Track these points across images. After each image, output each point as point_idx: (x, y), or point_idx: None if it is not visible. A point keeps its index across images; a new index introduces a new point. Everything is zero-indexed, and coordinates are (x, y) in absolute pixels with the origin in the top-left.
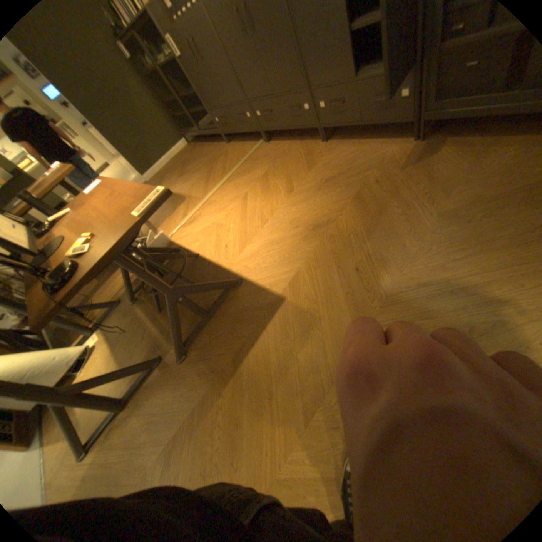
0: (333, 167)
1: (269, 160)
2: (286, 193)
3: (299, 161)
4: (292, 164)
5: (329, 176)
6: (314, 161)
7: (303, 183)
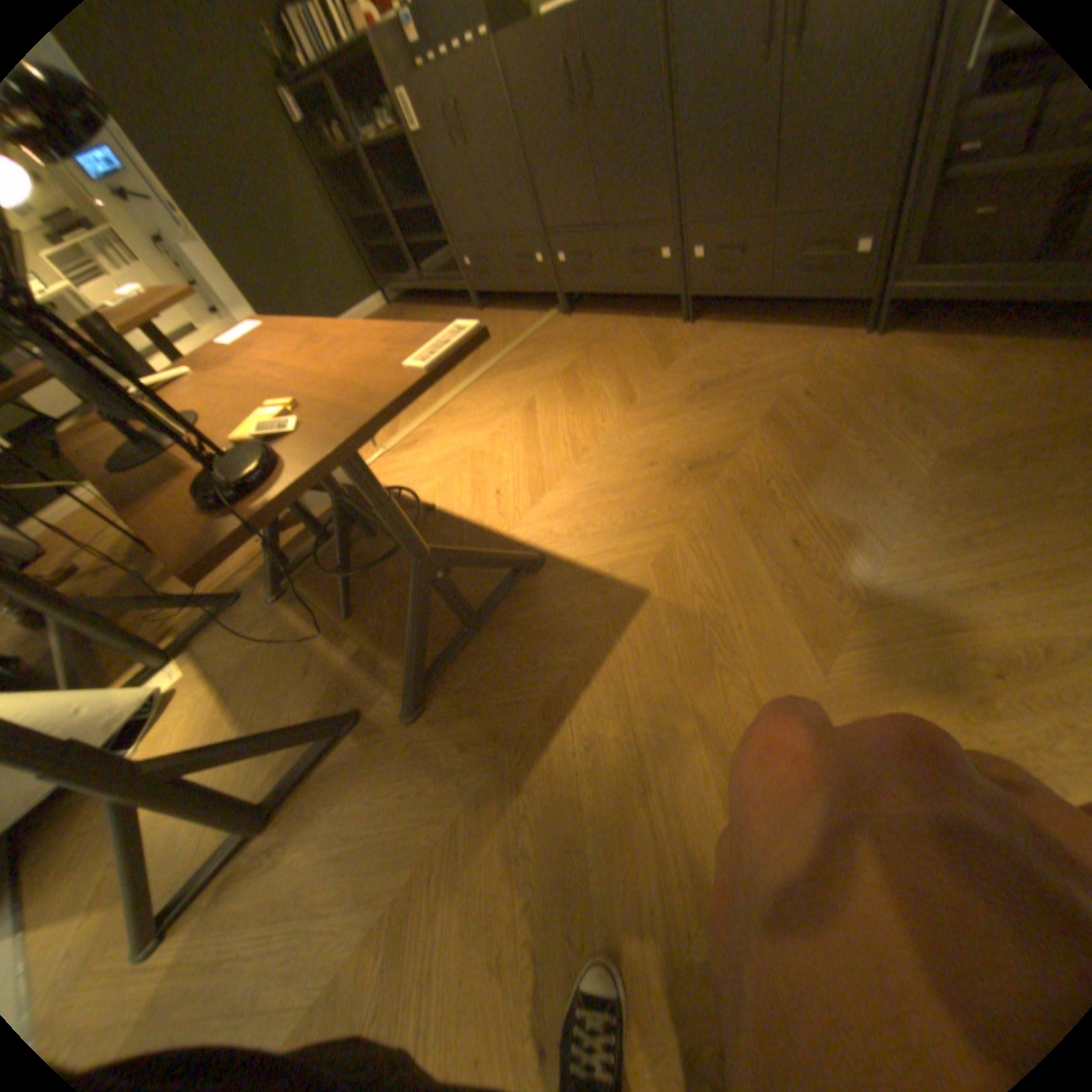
0: (714, 366)
1: (575, 345)
2: (622, 404)
3: (641, 352)
4: (626, 355)
5: (707, 380)
6: (671, 353)
7: (655, 389)
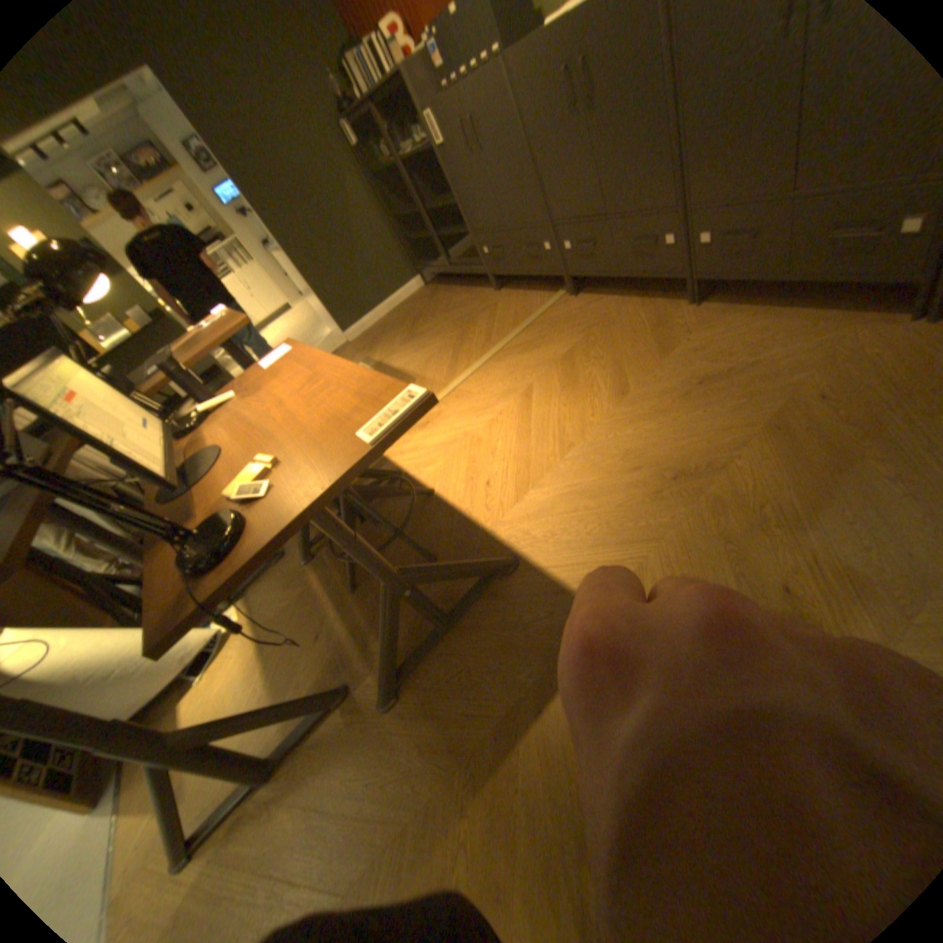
0: (716, 357)
1: (577, 328)
2: (613, 397)
3: (640, 338)
4: (625, 340)
5: (706, 374)
6: (671, 340)
7: (650, 382)
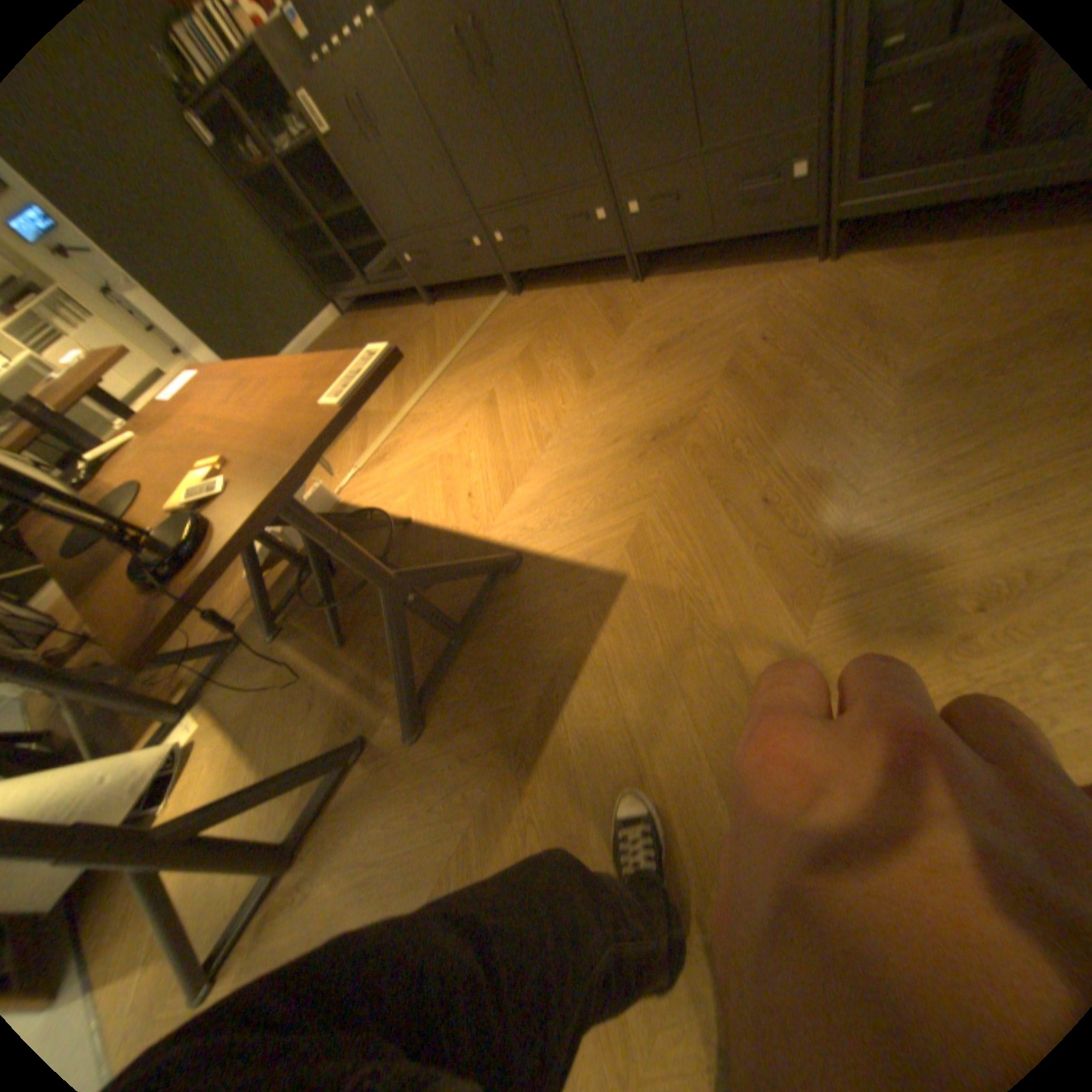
0: (668, 324)
1: (528, 326)
2: (580, 381)
3: (594, 321)
4: (579, 327)
5: (662, 341)
6: (624, 318)
7: (612, 359)
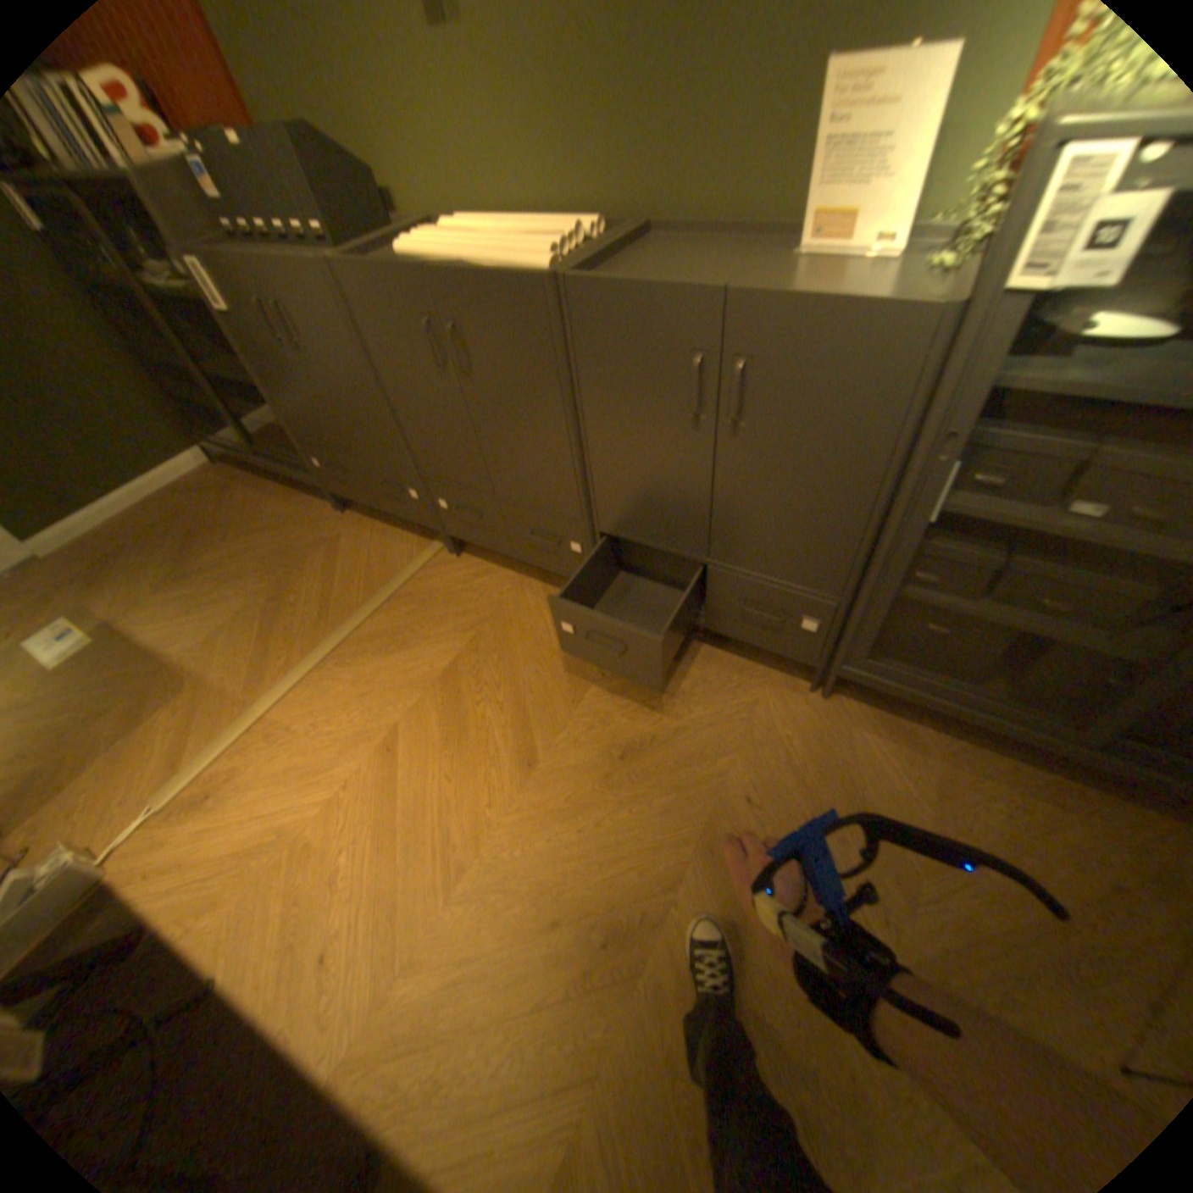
0: (634, 710)
1: (461, 621)
2: (515, 768)
3: (544, 657)
4: (526, 659)
5: (626, 740)
6: (582, 670)
7: (560, 745)
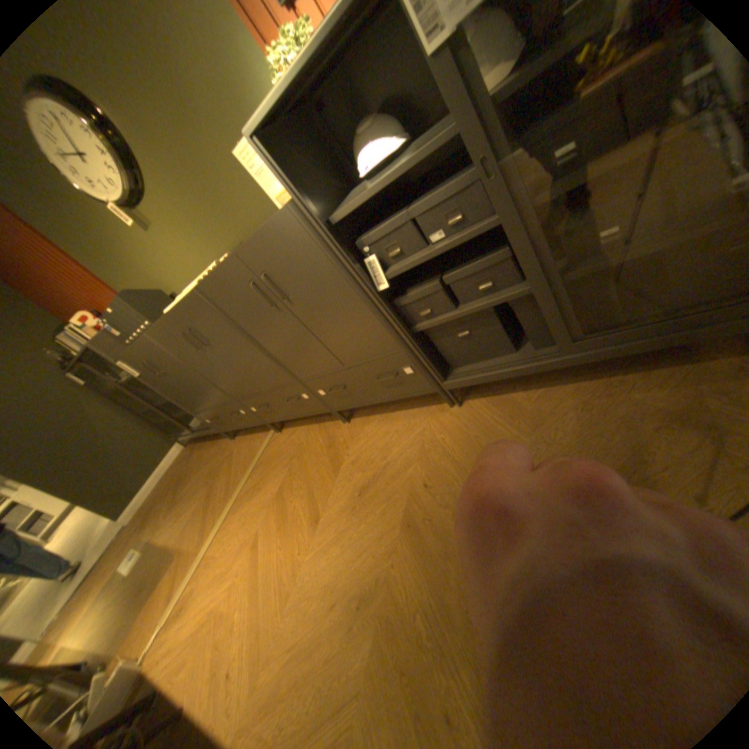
0: (365, 466)
1: (284, 463)
2: (311, 527)
3: (322, 461)
4: (313, 466)
5: (362, 484)
6: (339, 458)
7: (331, 503)
